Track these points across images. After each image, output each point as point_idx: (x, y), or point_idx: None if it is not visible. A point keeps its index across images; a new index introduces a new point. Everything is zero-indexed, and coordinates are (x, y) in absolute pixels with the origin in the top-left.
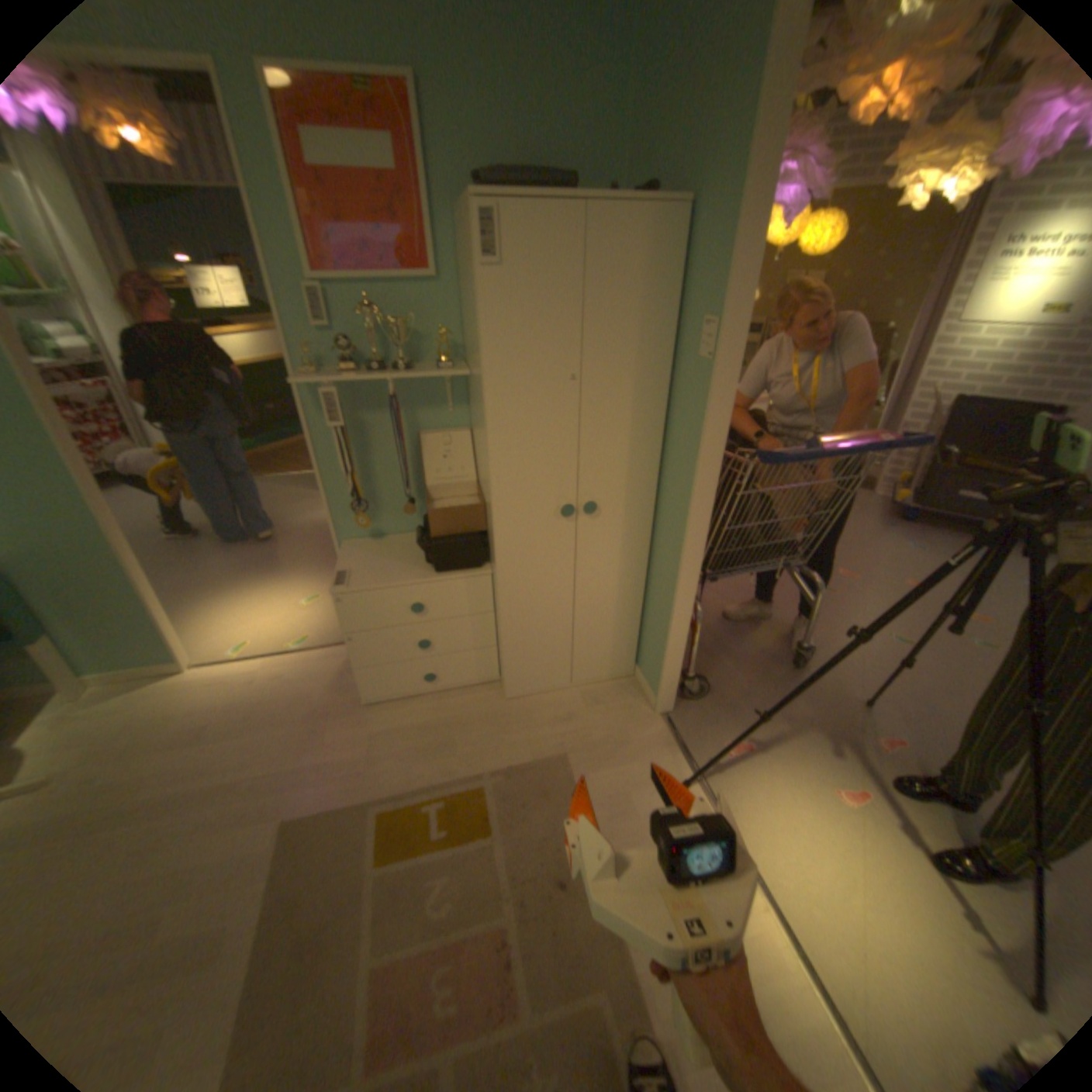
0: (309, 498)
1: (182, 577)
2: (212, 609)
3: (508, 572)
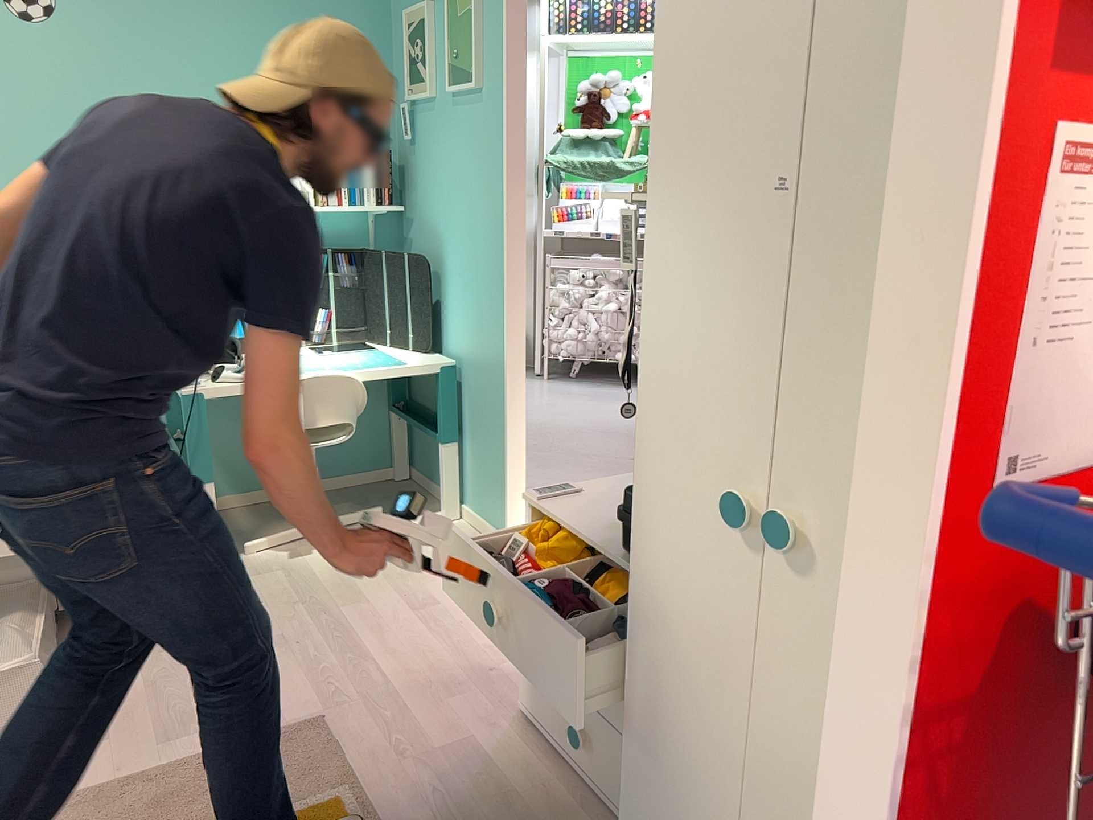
0: None
1: None
2: None
3: (647, 593)
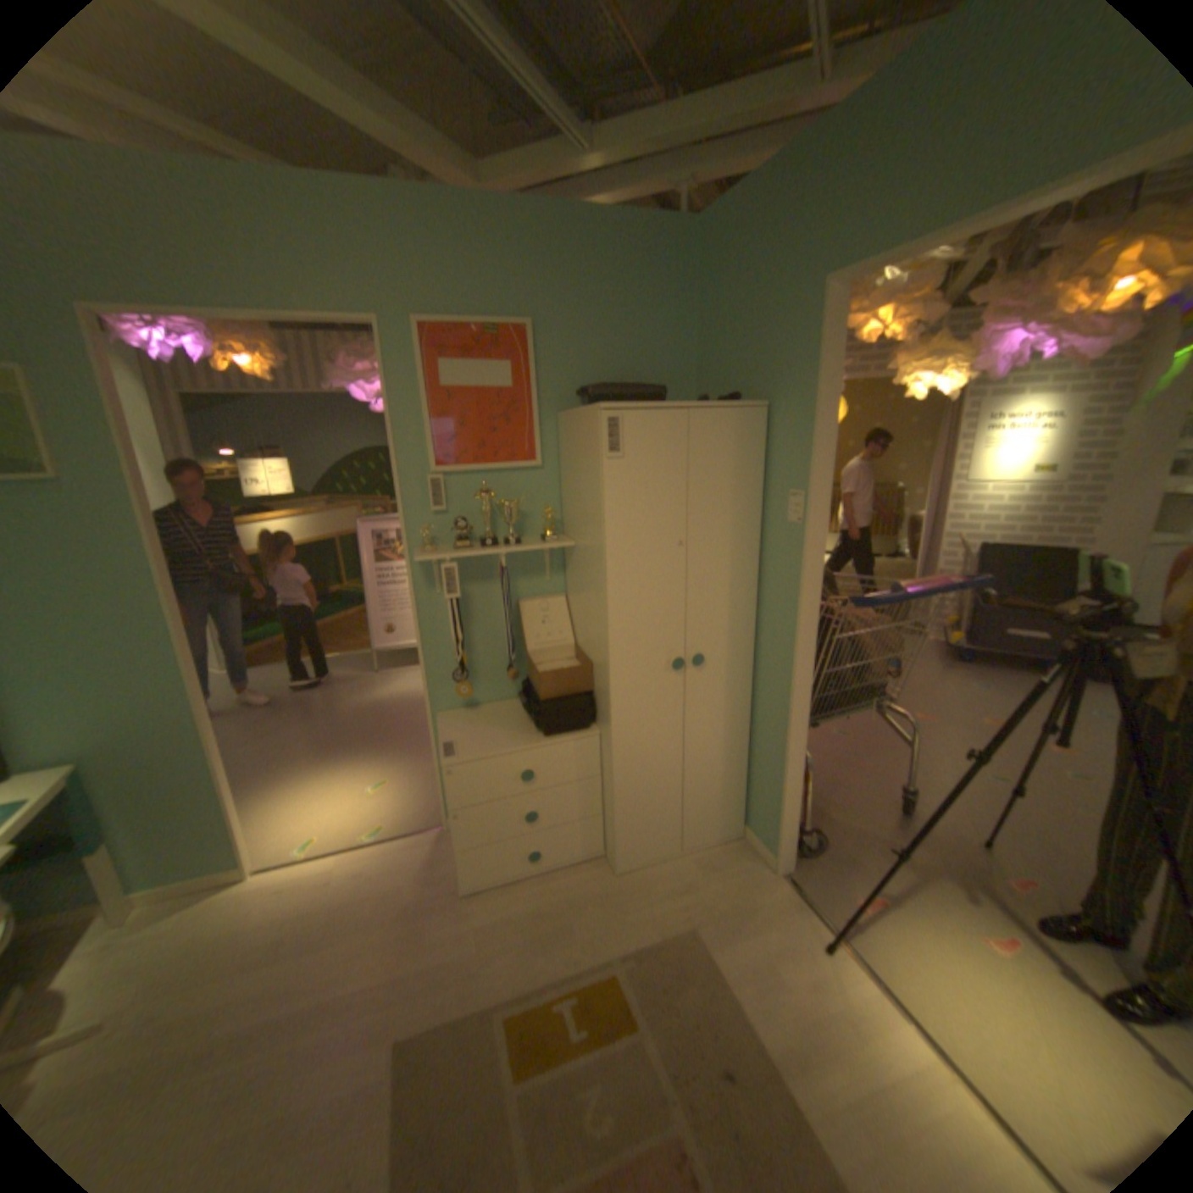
0: (355, 679)
1: (227, 773)
2: (269, 806)
3: (622, 729)
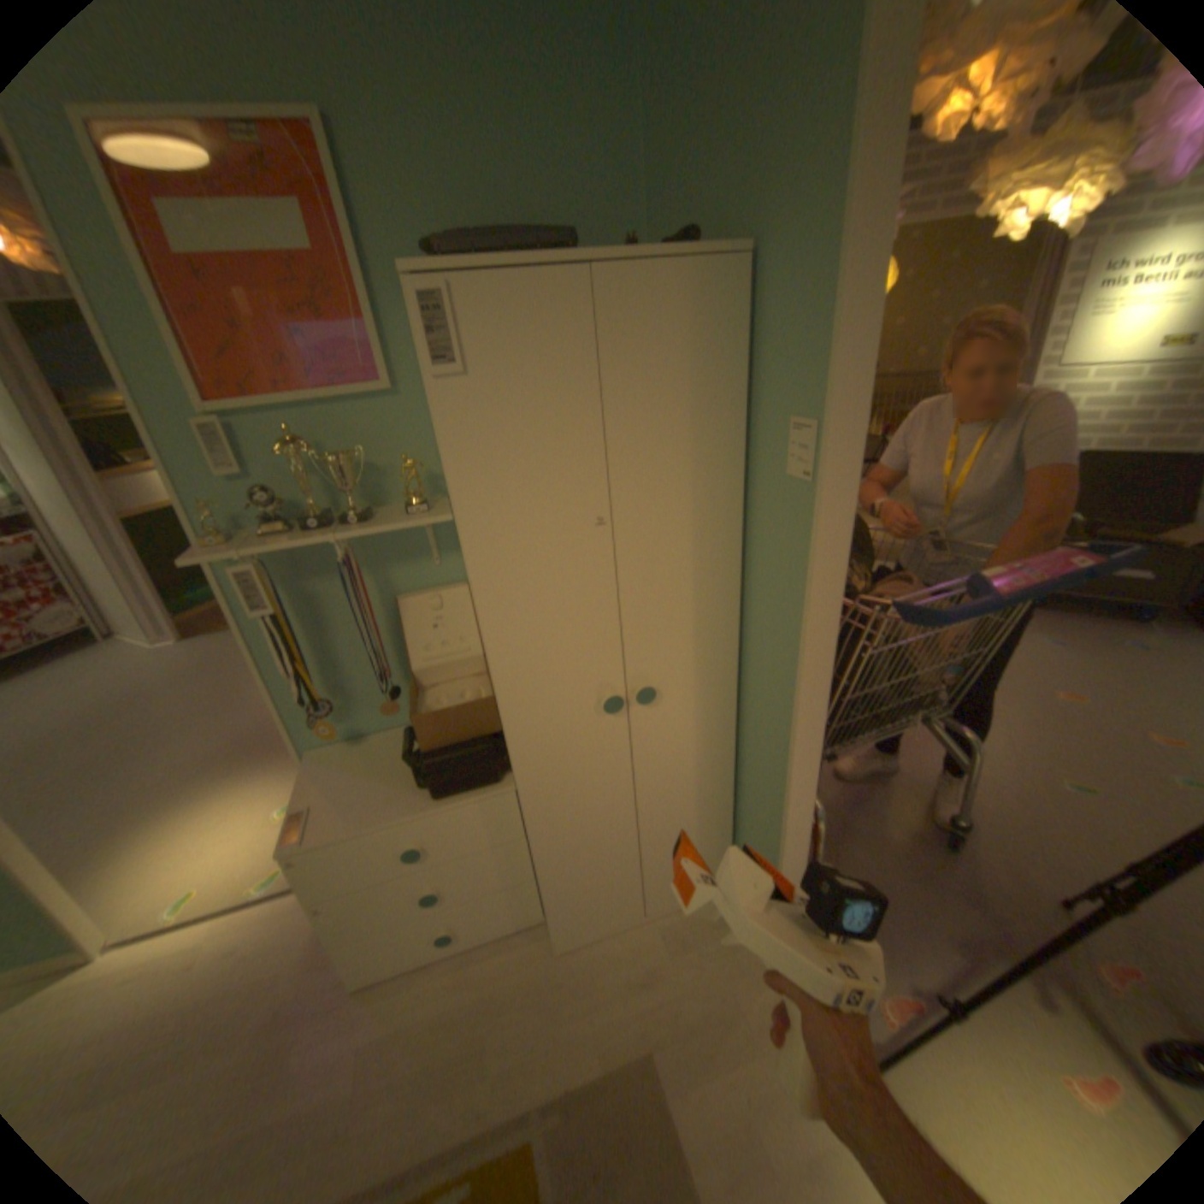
0: None
1: (119, 790)
2: (153, 839)
3: (538, 796)
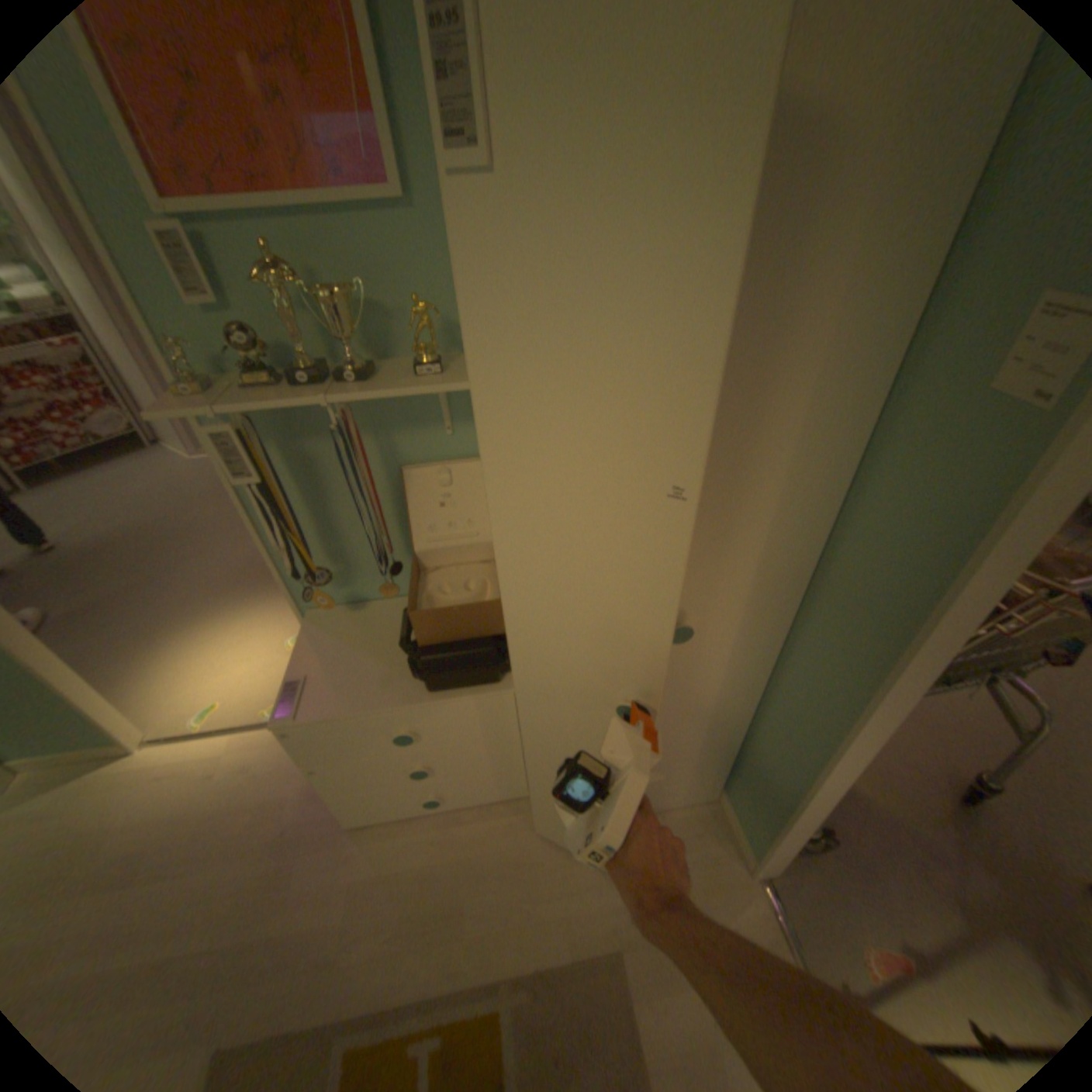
0: None
1: (159, 595)
2: (185, 648)
3: (540, 716)
